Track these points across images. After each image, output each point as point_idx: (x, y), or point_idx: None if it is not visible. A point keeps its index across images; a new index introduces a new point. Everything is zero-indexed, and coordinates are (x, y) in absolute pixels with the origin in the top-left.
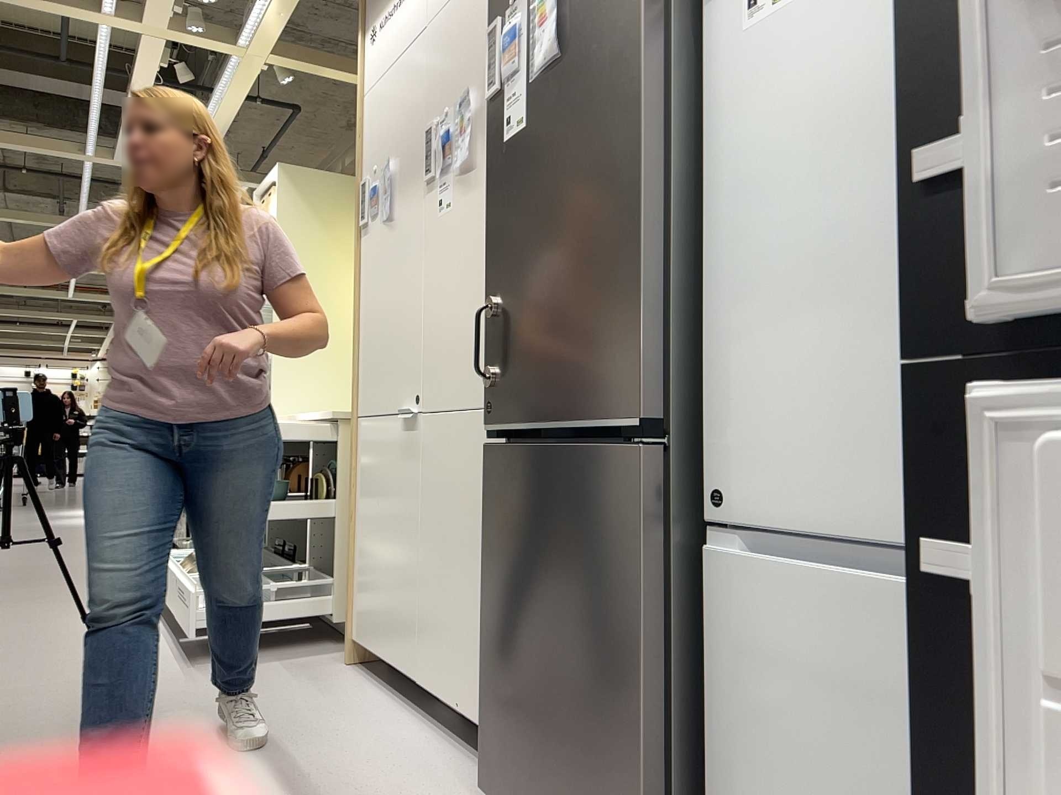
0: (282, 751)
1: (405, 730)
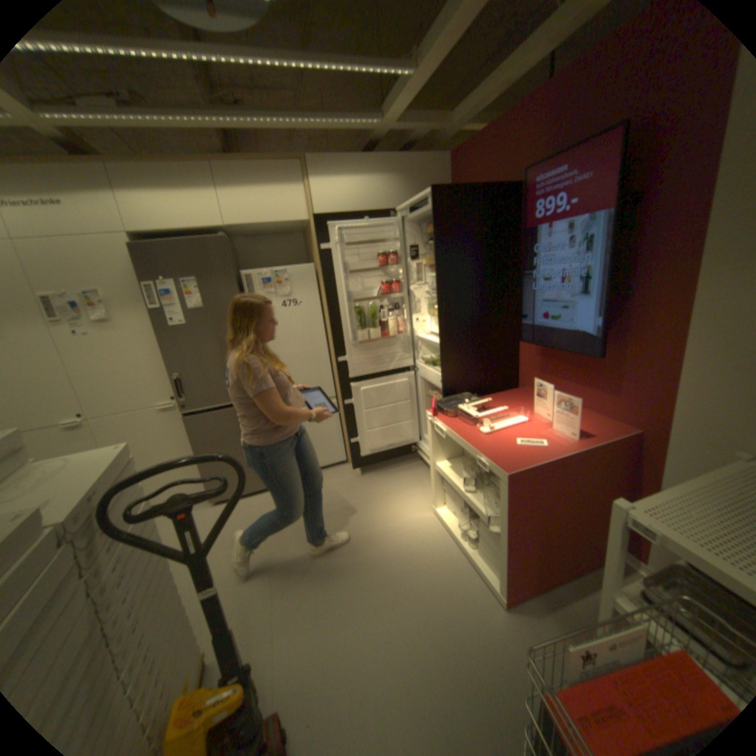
0: None
1: None
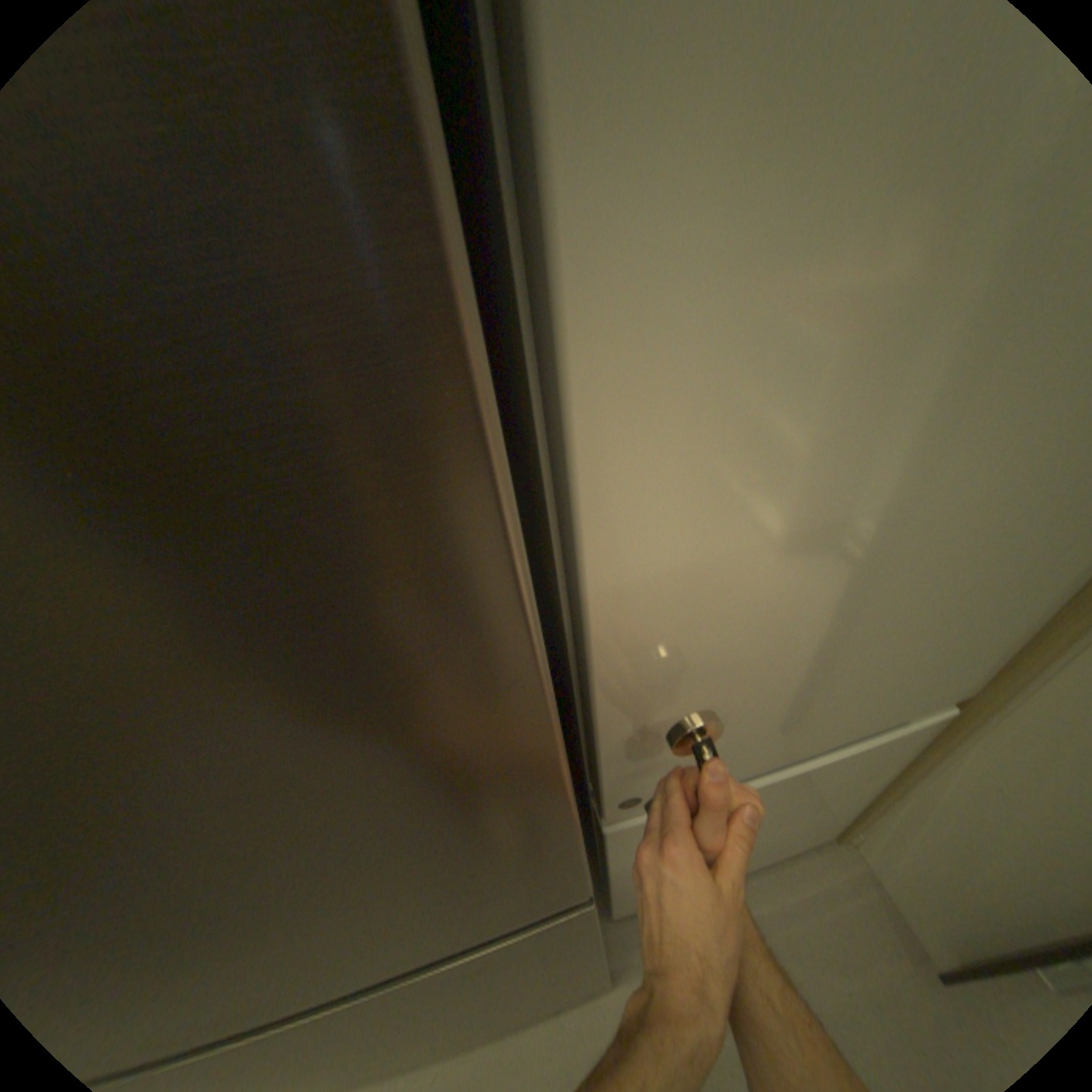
0: None
1: None
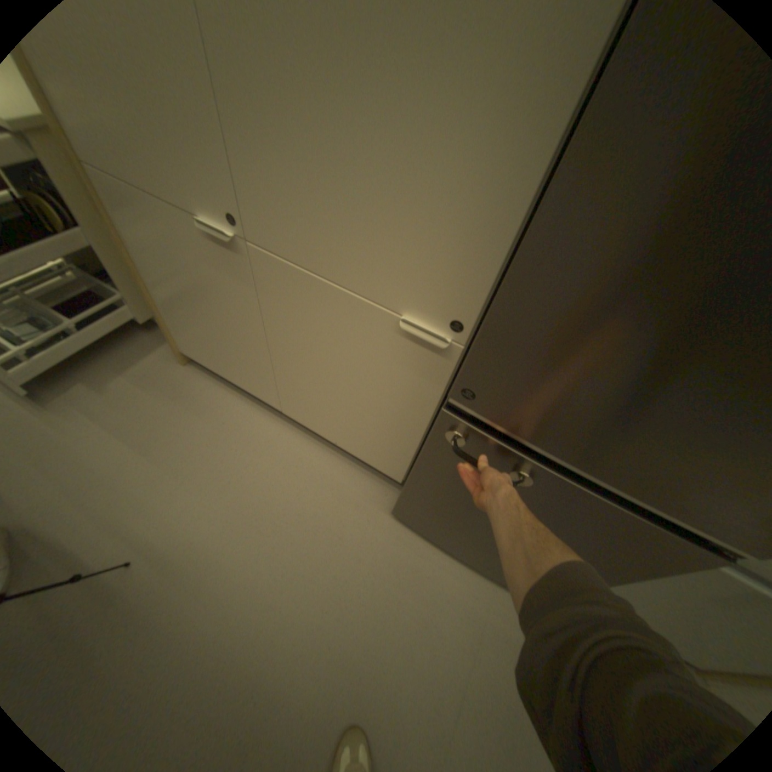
0: (229, 507)
1: (289, 443)
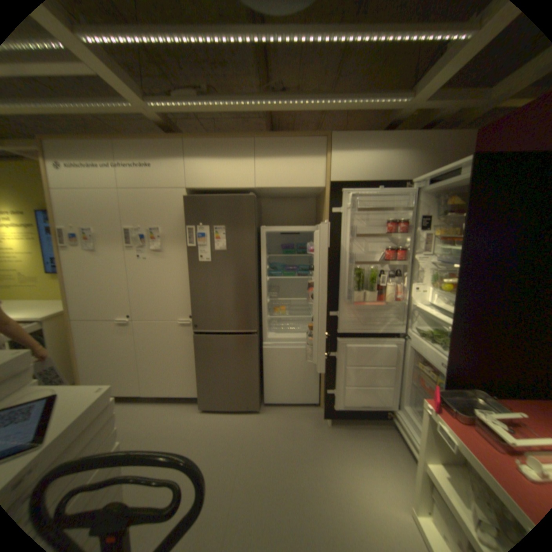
0: (123, 439)
1: (146, 410)
